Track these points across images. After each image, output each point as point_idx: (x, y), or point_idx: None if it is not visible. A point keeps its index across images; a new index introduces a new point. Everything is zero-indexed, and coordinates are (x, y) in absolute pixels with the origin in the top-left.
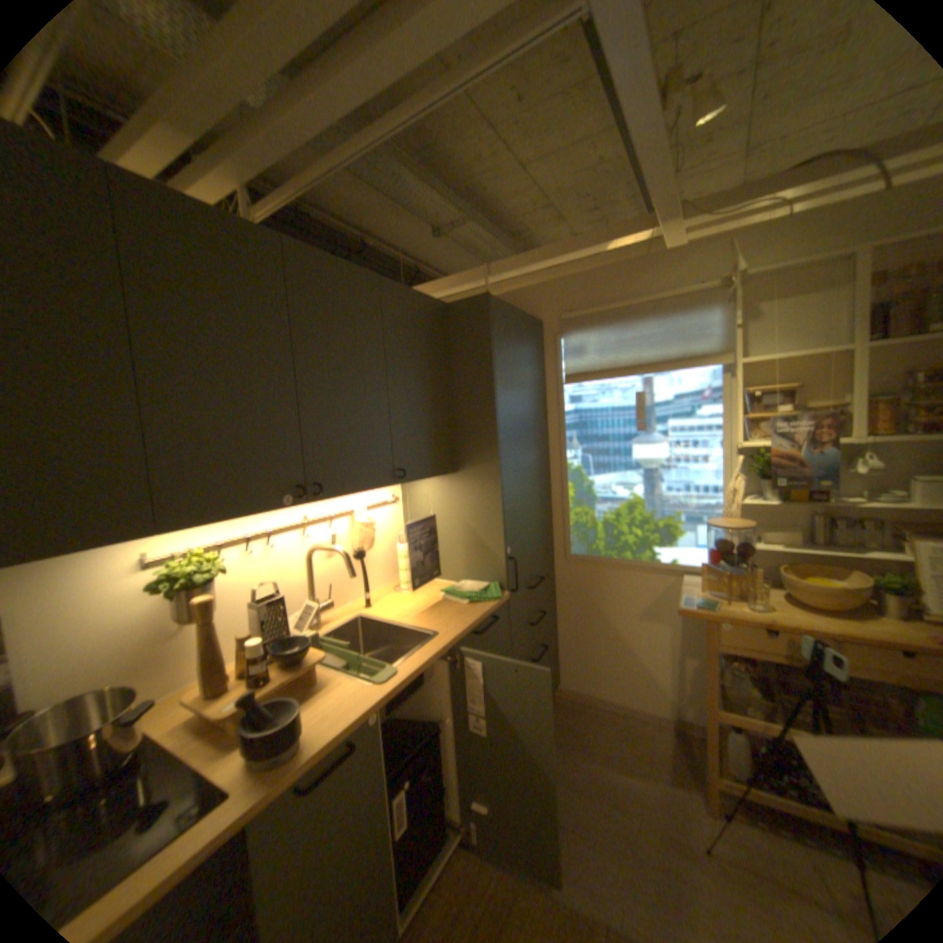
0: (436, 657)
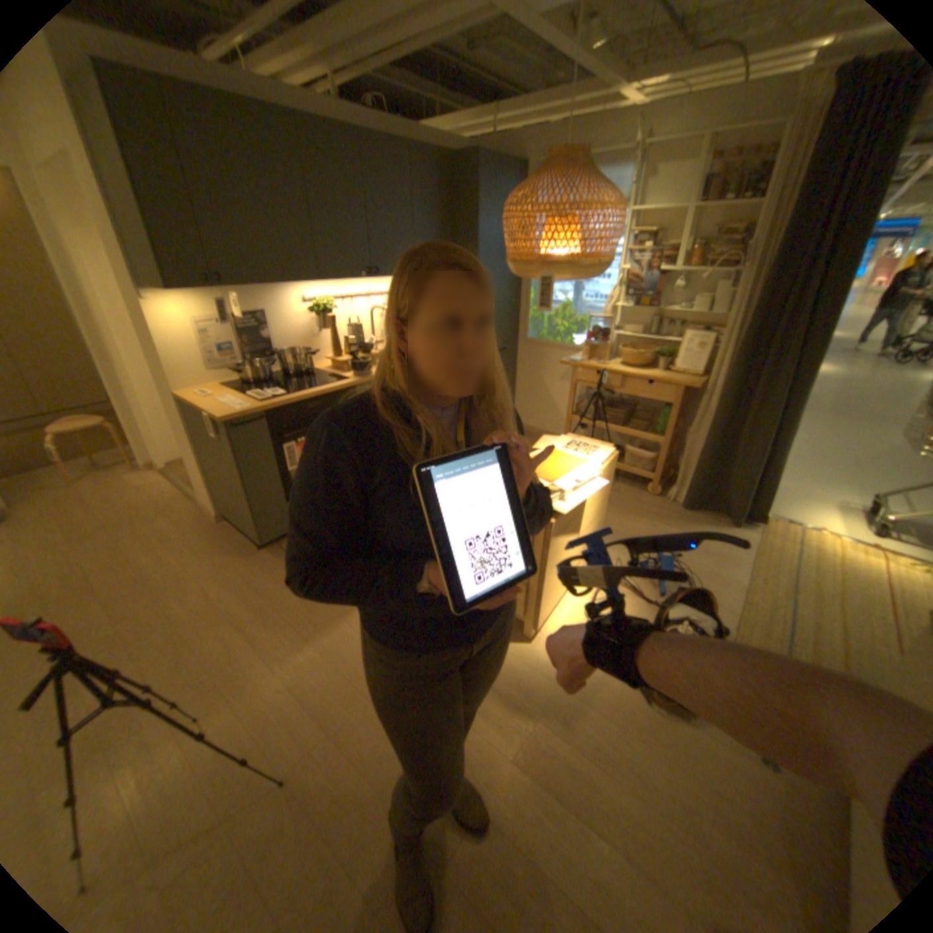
0: None
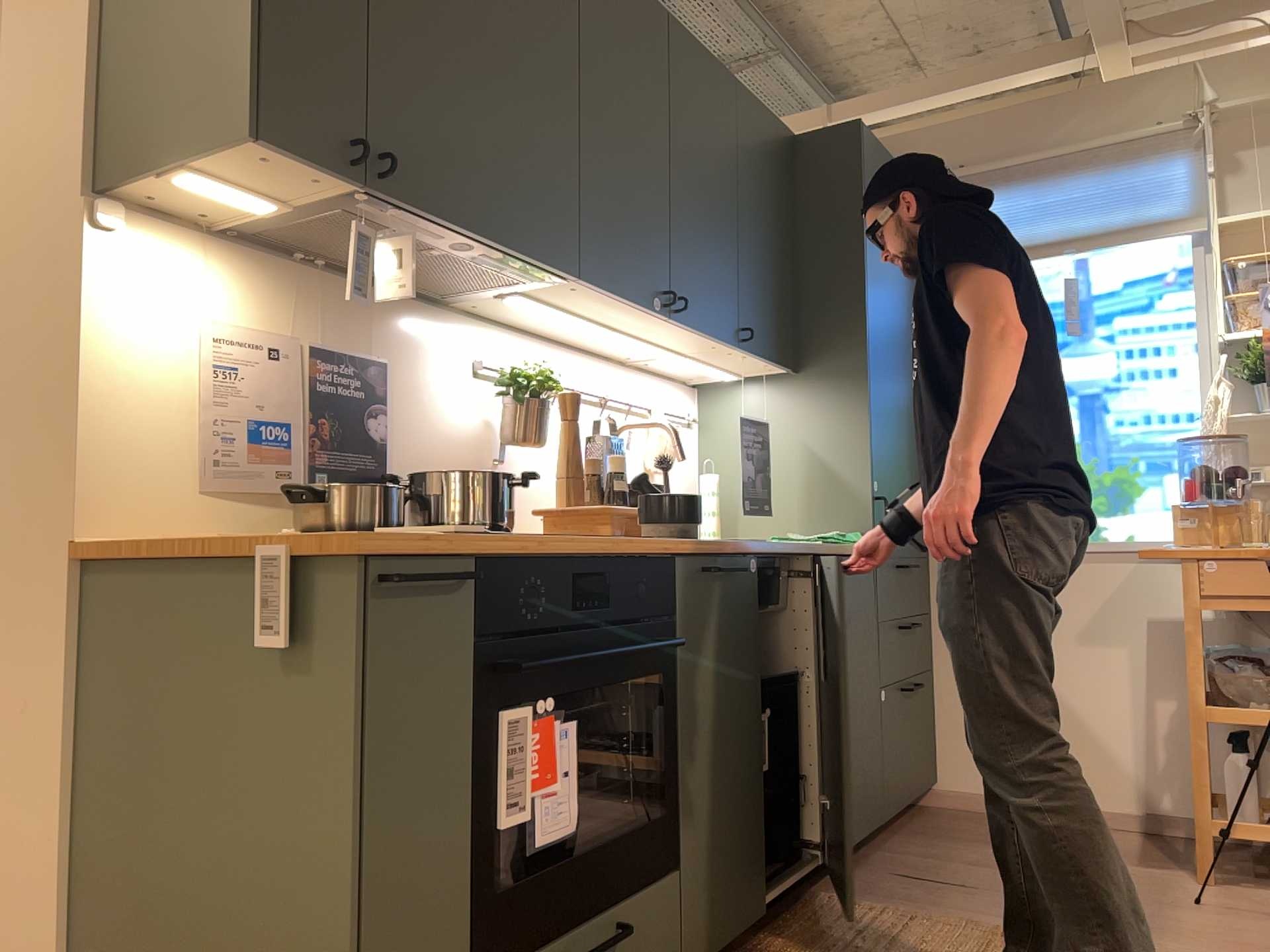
0: (809, 549)
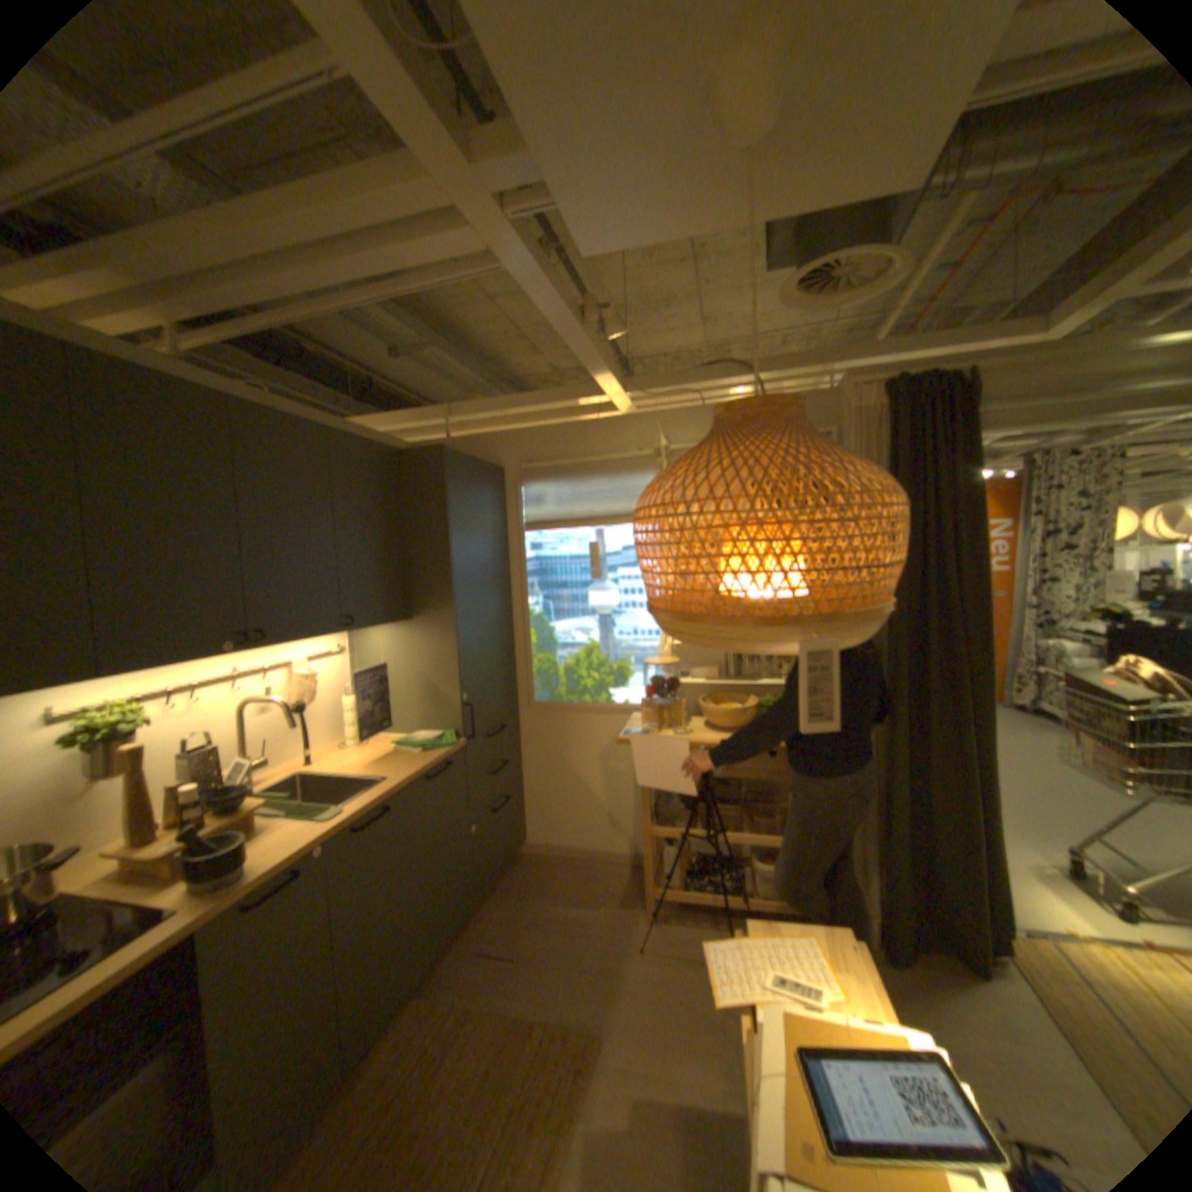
0: (383, 798)
